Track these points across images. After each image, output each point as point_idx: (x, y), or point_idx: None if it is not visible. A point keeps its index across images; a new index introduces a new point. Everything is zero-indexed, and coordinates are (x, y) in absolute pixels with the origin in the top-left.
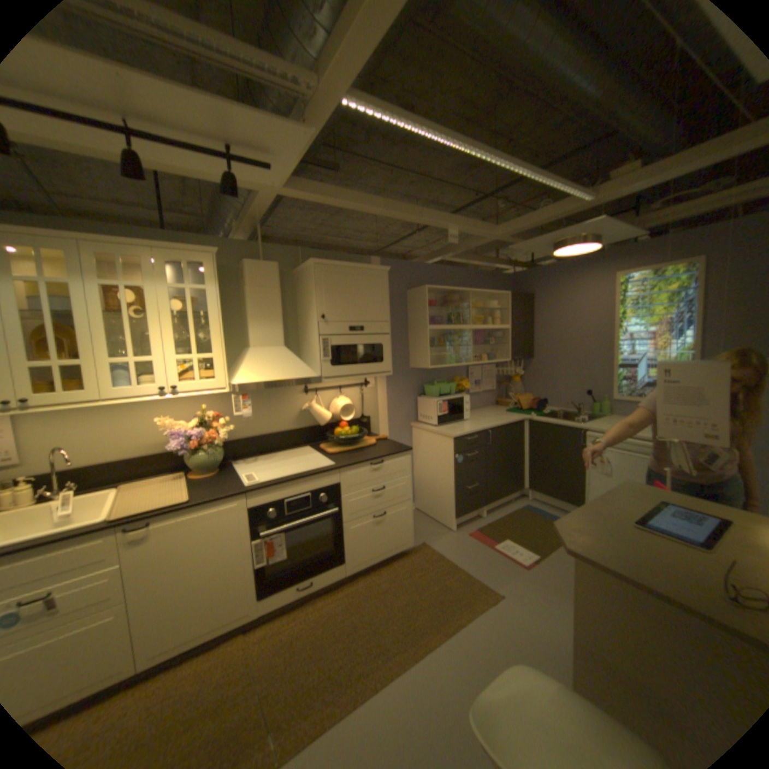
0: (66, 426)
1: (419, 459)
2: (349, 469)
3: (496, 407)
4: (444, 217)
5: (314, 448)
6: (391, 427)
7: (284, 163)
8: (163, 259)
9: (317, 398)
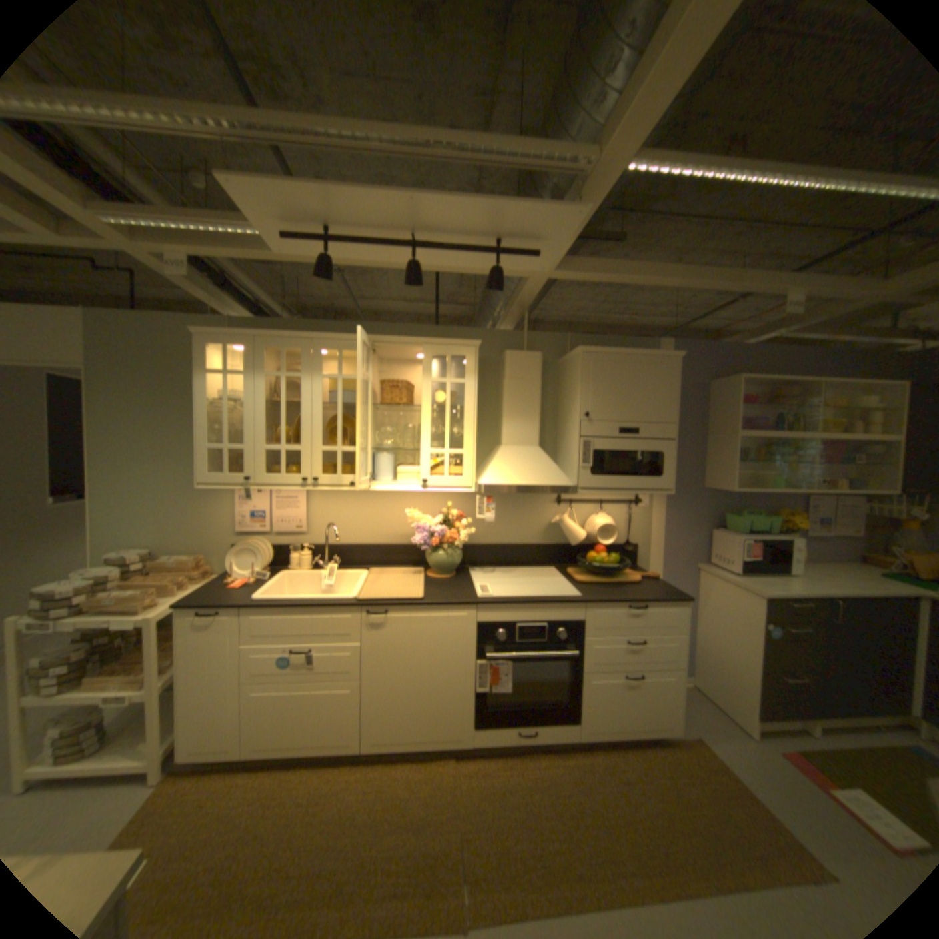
0: (340, 505)
1: (708, 617)
2: (599, 607)
3: (863, 566)
4: (779, 279)
5: (560, 571)
6: (668, 564)
7: (556, 245)
8: (431, 354)
9: (570, 511)
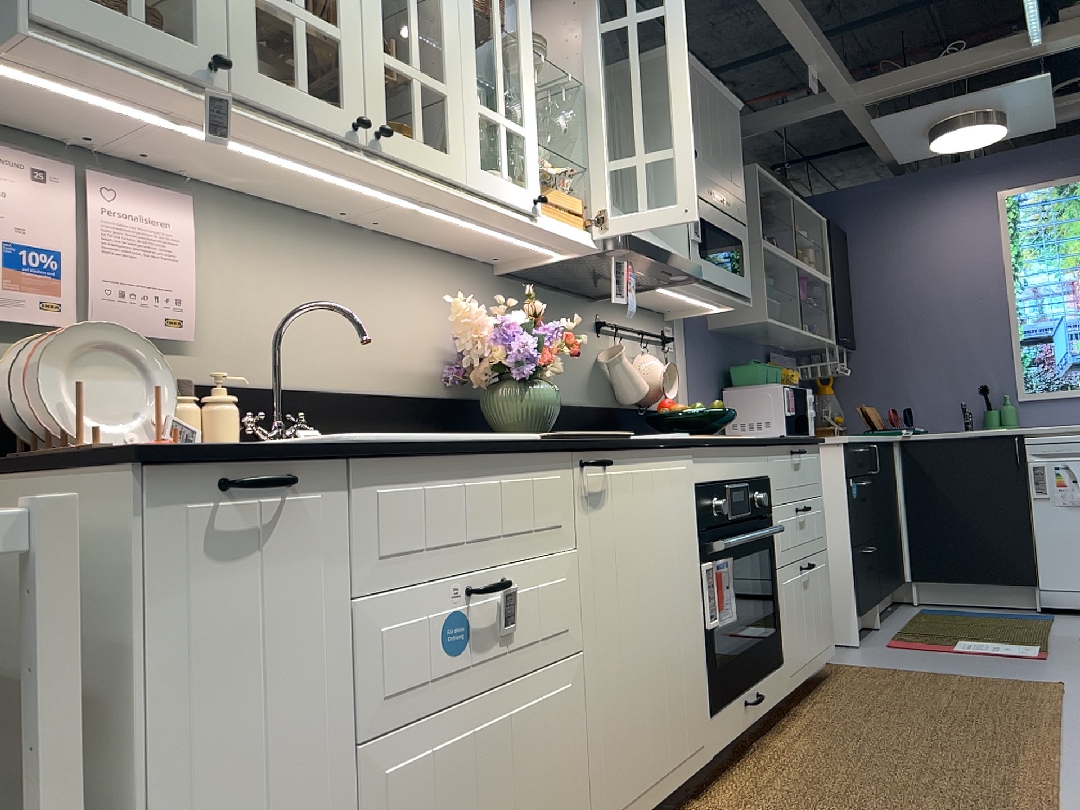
0: (270, 277)
1: None
2: (776, 451)
3: None
4: (820, 40)
5: None
6: None
7: None
8: None
9: (622, 344)
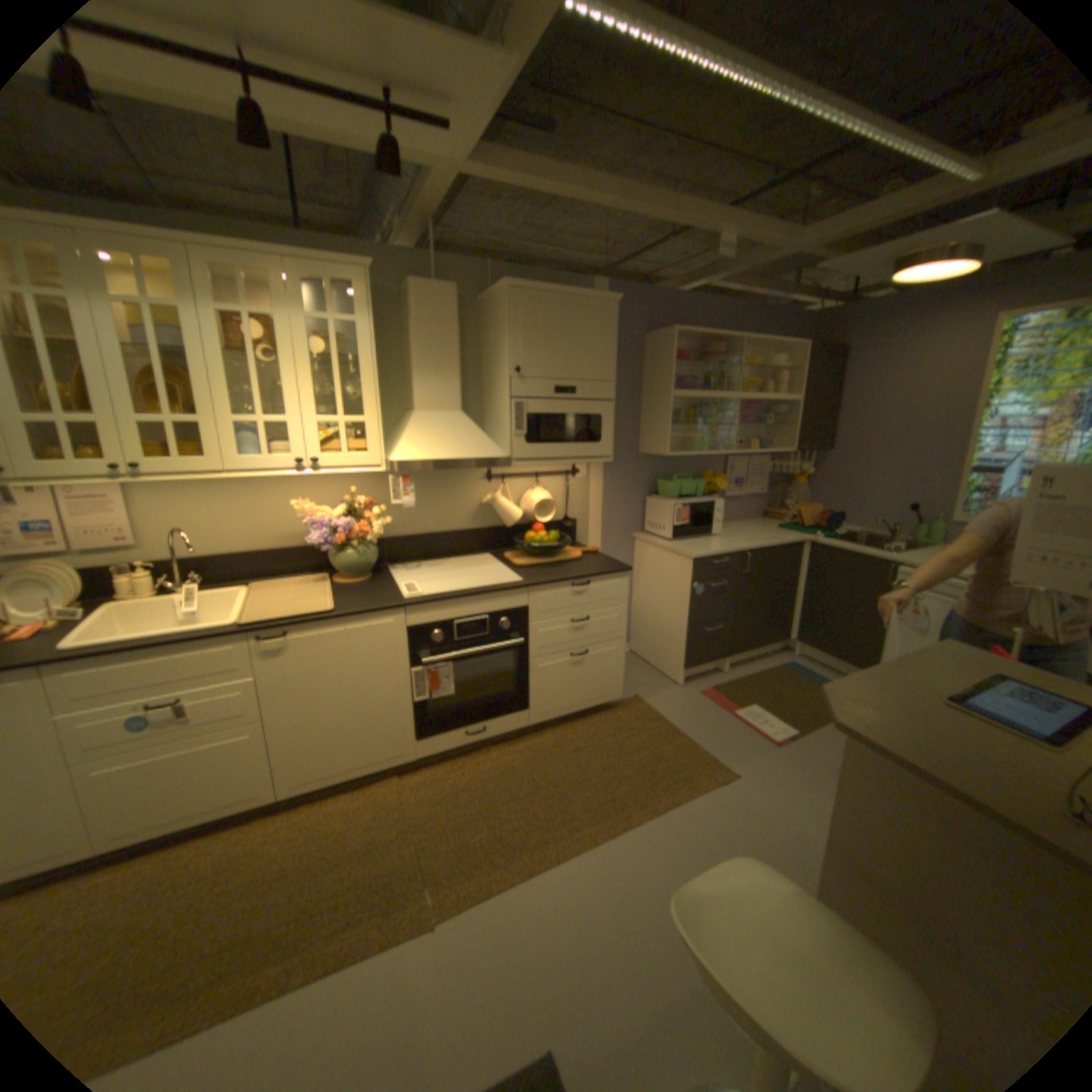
0: (184, 504)
1: (641, 584)
2: (541, 589)
3: (764, 520)
4: (715, 212)
5: (496, 558)
6: (605, 537)
7: (469, 119)
8: (296, 275)
9: (503, 489)
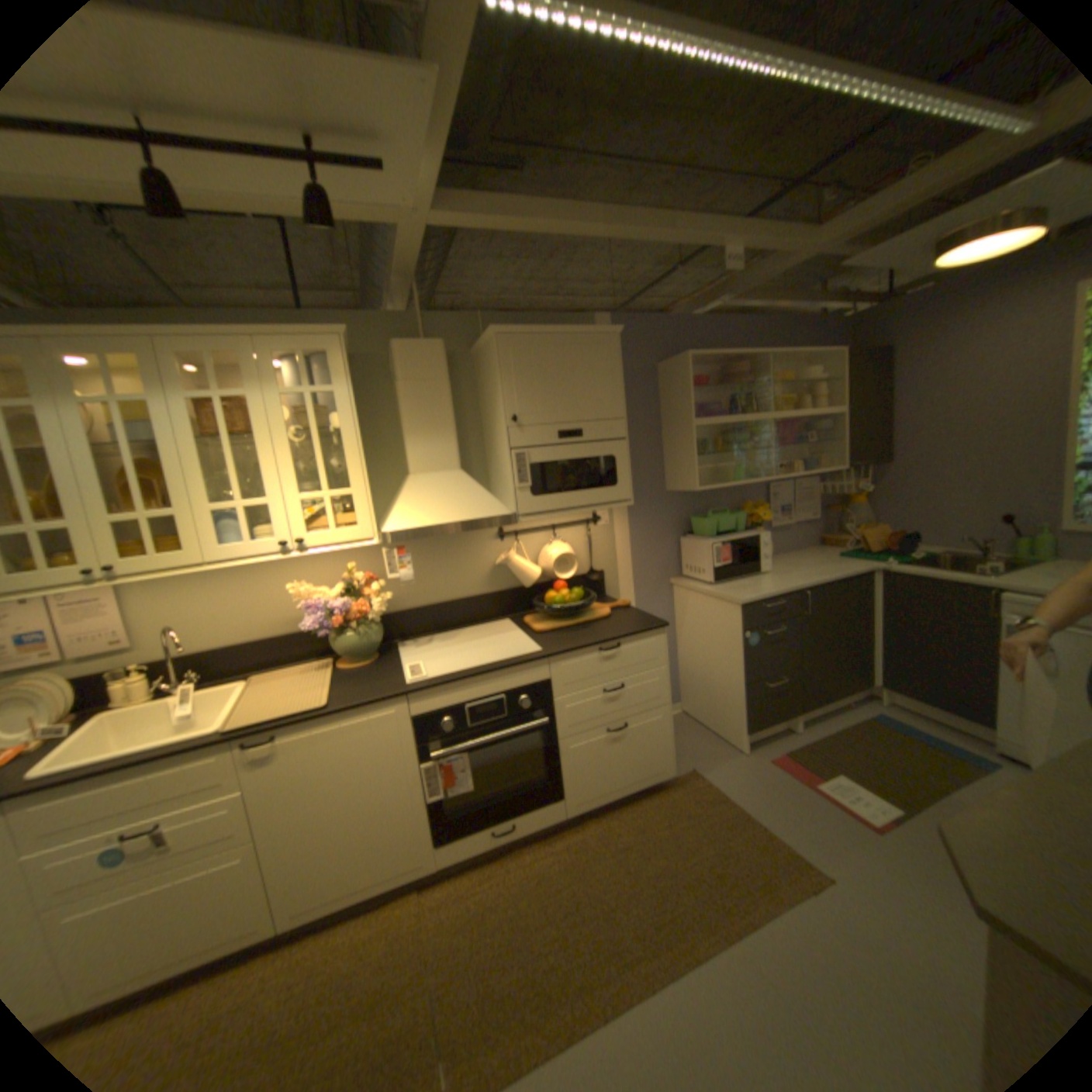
0: (180, 598)
1: (686, 636)
2: (564, 658)
3: (822, 549)
4: (714, 225)
5: (516, 622)
6: (638, 587)
7: (418, 163)
8: (275, 353)
9: (517, 546)
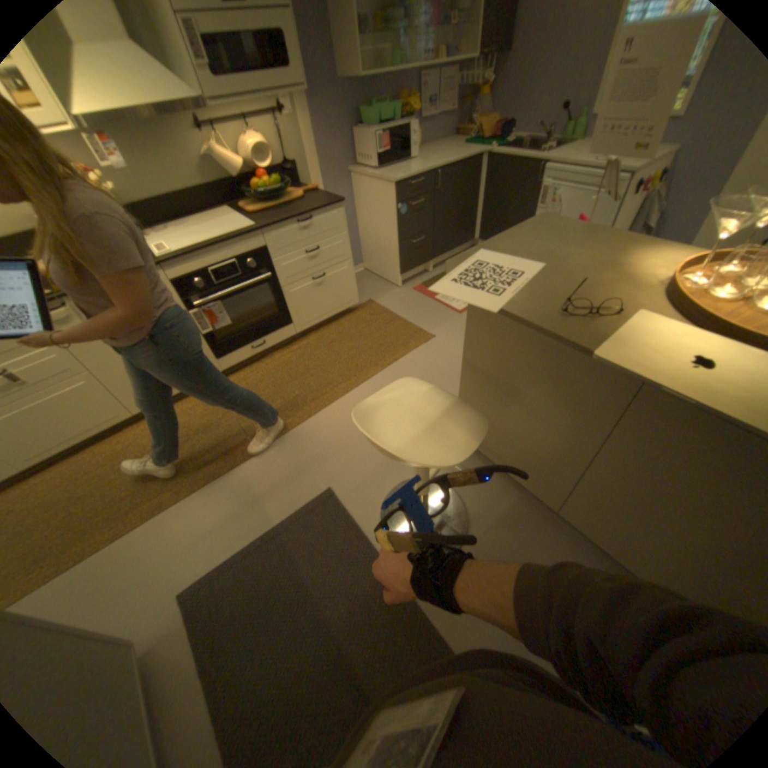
0: None
1: (362, 213)
2: (272, 229)
3: (456, 137)
4: None
5: (232, 208)
6: (324, 174)
7: None
8: None
9: (215, 136)
